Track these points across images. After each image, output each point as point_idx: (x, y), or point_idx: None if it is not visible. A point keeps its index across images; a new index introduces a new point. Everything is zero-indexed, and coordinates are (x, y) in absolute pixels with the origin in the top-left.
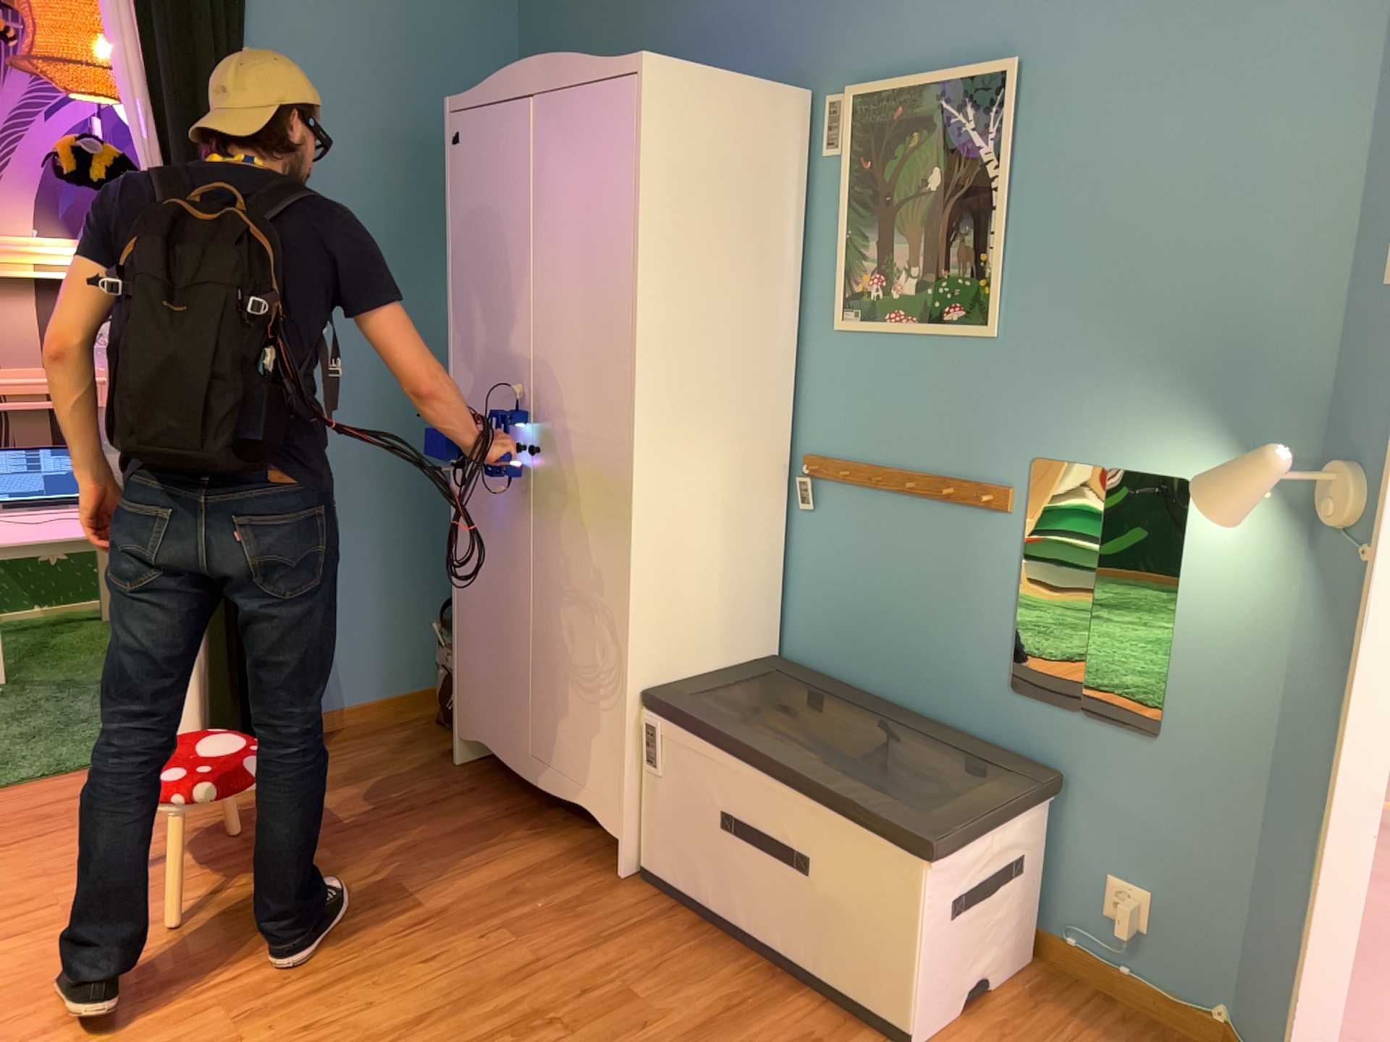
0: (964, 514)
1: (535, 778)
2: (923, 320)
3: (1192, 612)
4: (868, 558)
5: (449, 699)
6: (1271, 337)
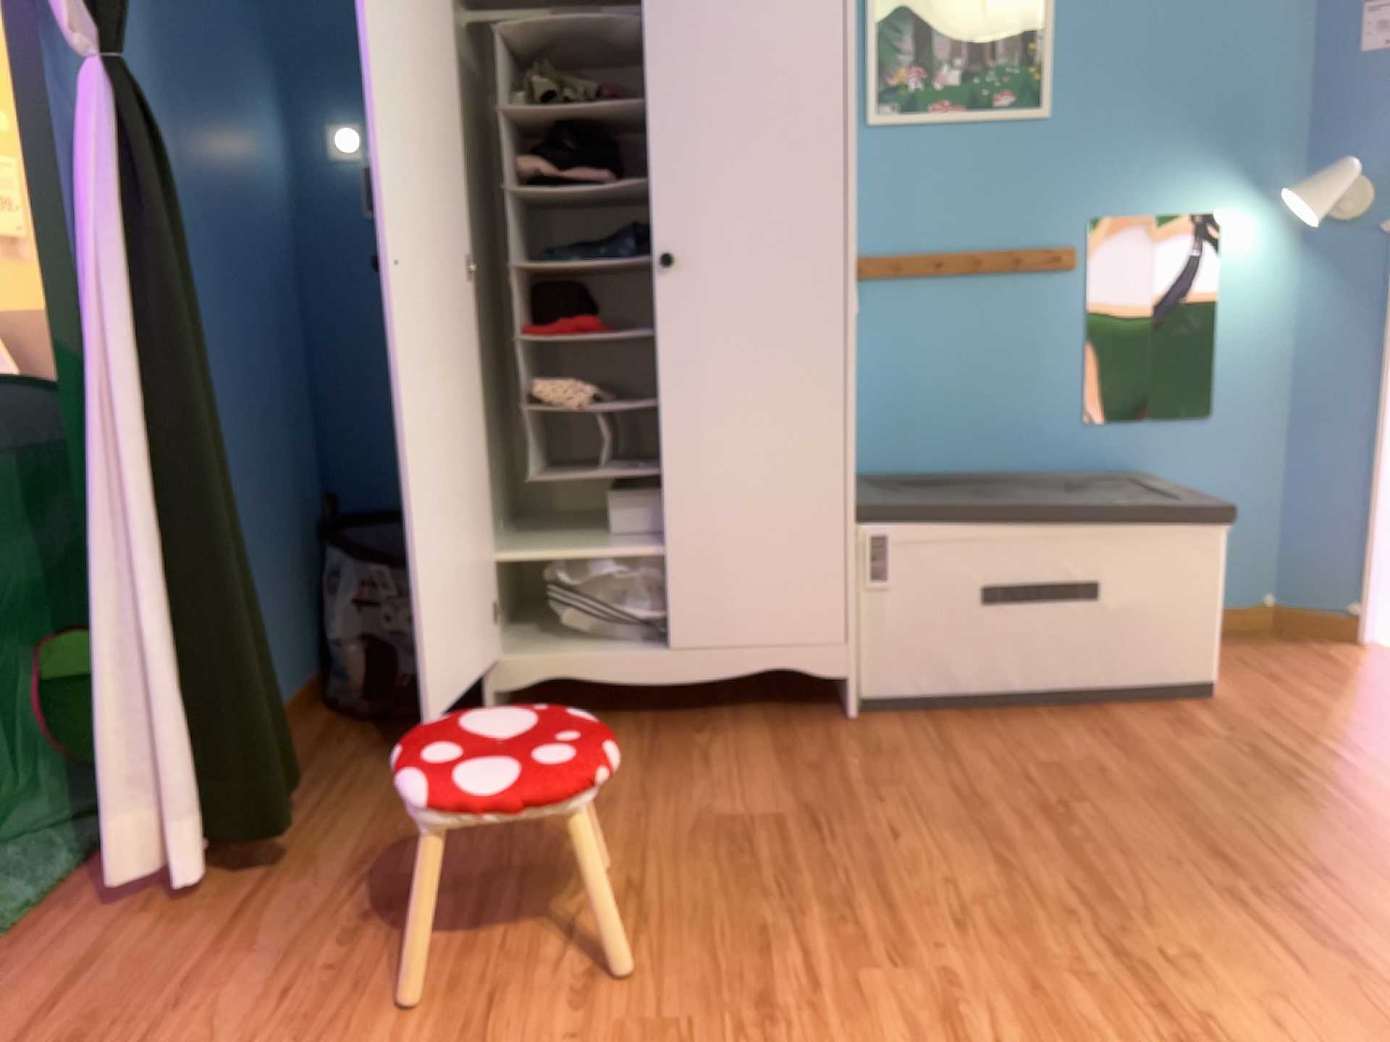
0: (1027, 282)
1: (682, 674)
2: (972, 107)
3: (1230, 314)
4: (925, 346)
5: (401, 672)
6: (1272, 97)
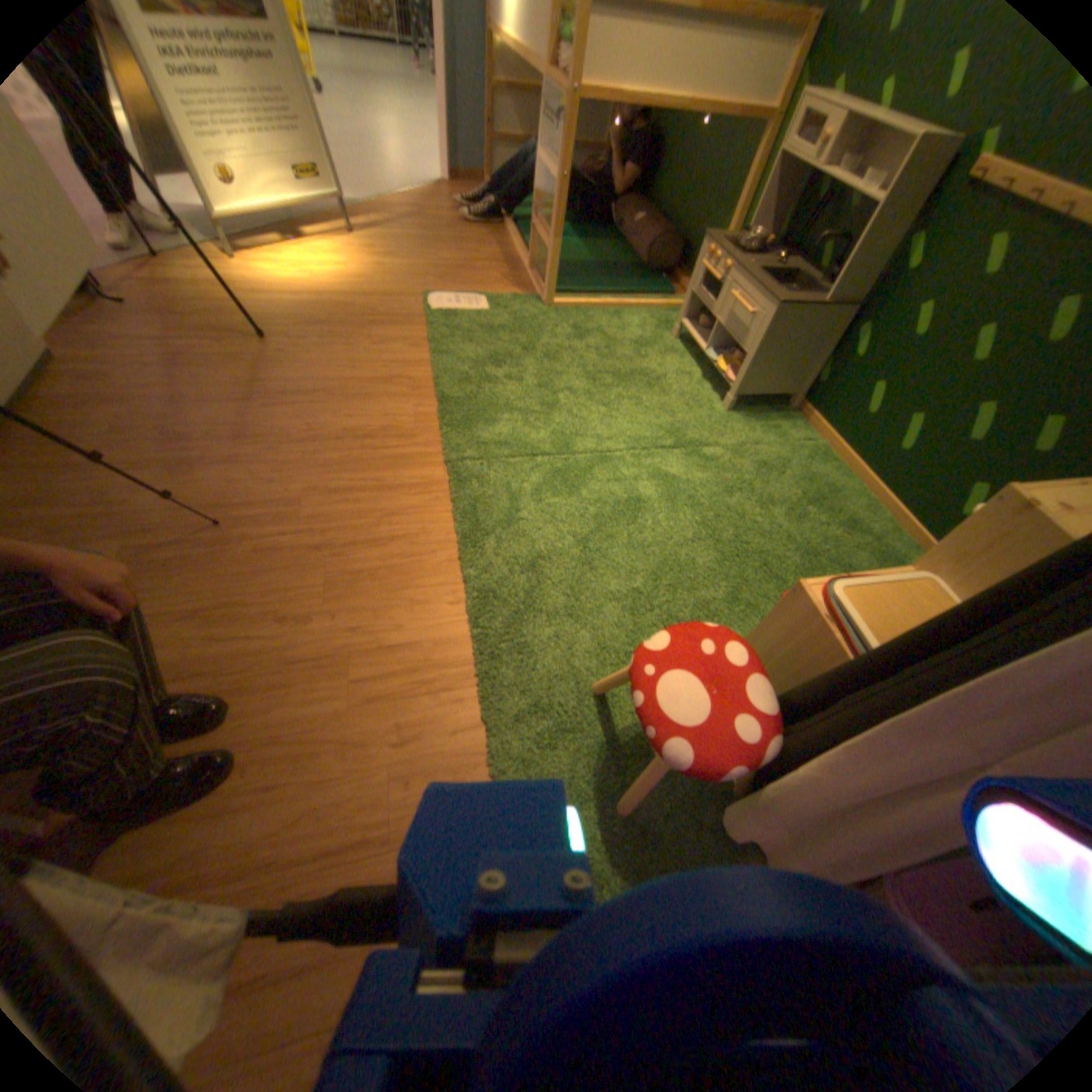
0: None
1: None
2: None
3: None
4: None
5: None
6: None
